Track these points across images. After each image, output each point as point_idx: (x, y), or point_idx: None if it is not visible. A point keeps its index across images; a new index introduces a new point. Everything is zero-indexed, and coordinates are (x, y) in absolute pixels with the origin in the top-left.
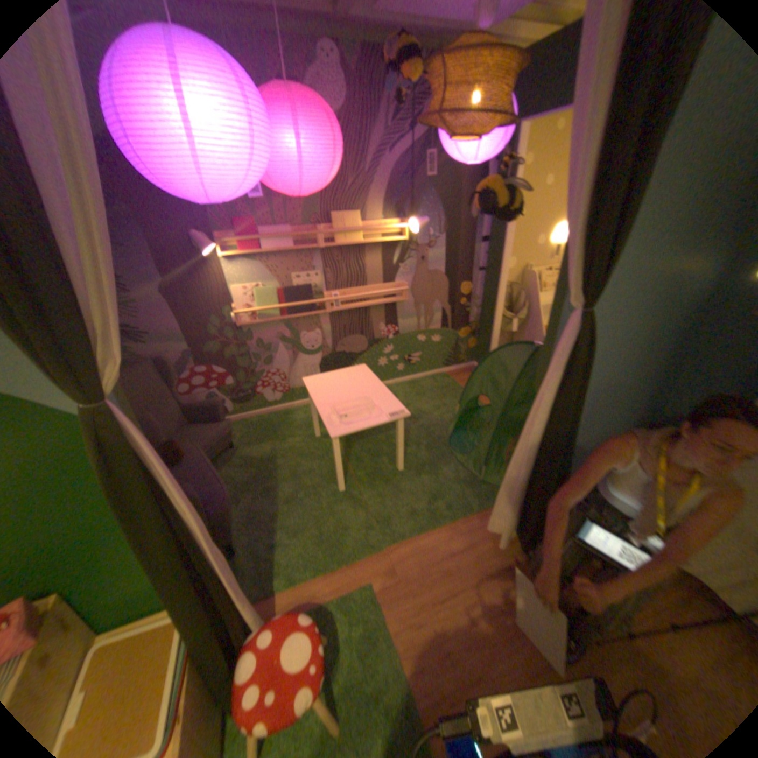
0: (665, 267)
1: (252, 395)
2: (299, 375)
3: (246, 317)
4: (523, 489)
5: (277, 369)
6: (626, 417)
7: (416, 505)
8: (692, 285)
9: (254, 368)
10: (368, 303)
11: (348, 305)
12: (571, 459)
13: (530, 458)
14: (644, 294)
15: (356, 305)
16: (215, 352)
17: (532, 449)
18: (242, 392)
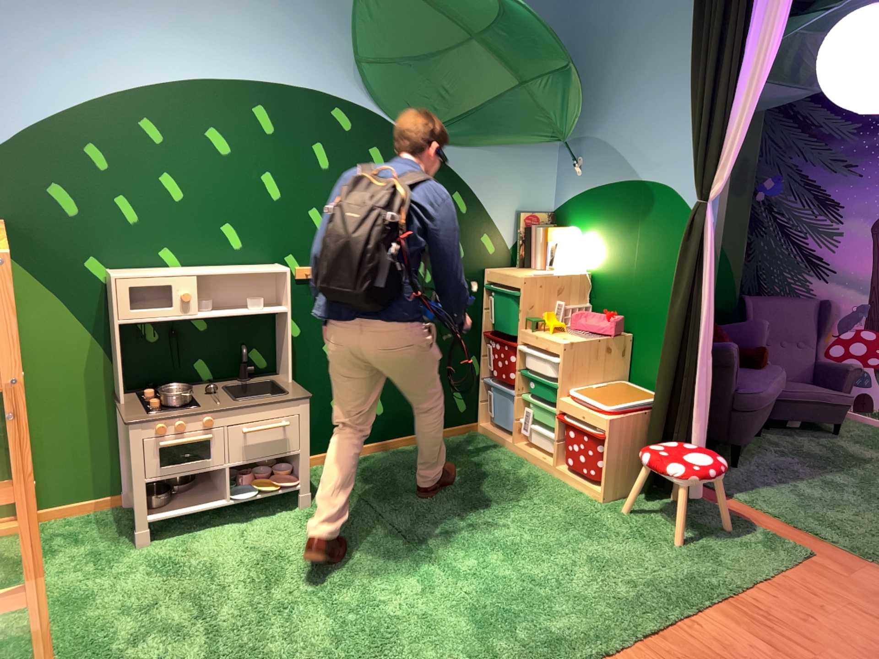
0: None
1: None
2: None
3: None
4: None
5: None
6: None
7: None
8: None
9: None
10: None
11: None
12: None
13: None
14: None
15: None
16: None
17: None
18: None
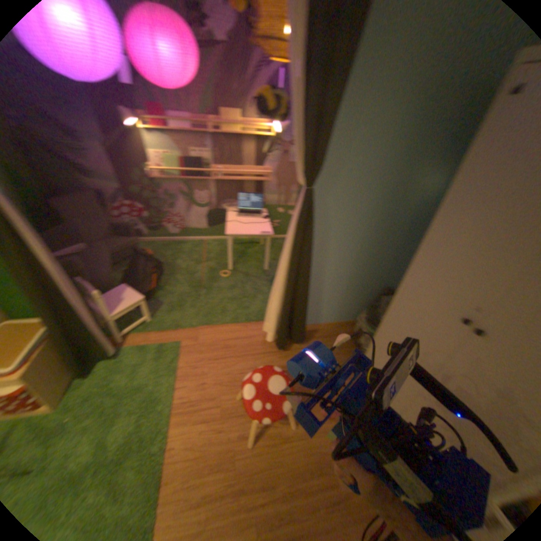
0: (391, 170)
1: (160, 227)
2: (192, 219)
3: (157, 173)
4: (279, 305)
5: (178, 212)
6: (370, 277)
7: (226, 307)
8: (419, 188)
9: (162, 209)
10: (243, 177)
11: (229, 177)
12: (307, 290)
13: (281, 284)
14: (374, 187)
15: (235, 178)
16: (138, 193)
17: (282, 279)
18: (154, 223)
